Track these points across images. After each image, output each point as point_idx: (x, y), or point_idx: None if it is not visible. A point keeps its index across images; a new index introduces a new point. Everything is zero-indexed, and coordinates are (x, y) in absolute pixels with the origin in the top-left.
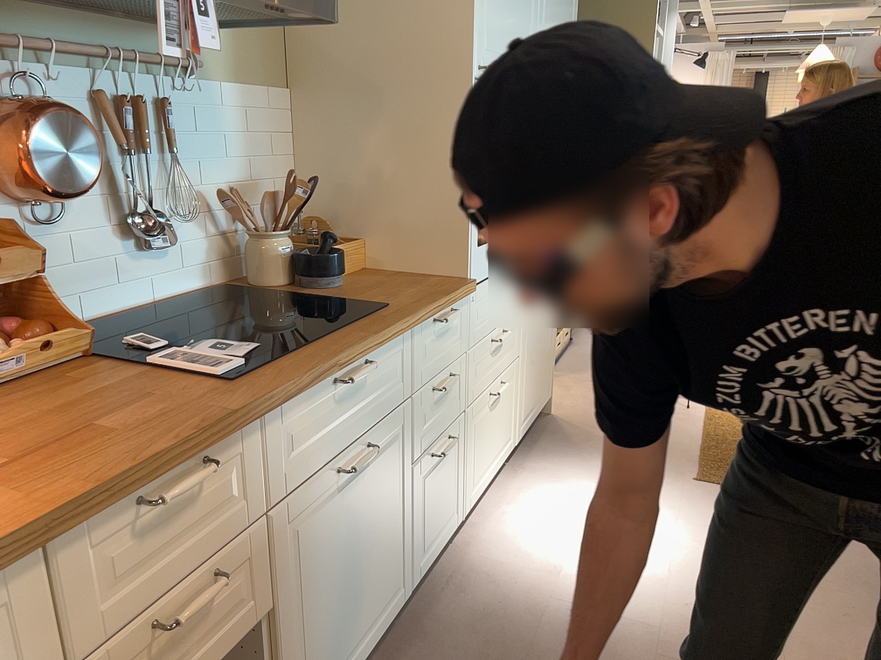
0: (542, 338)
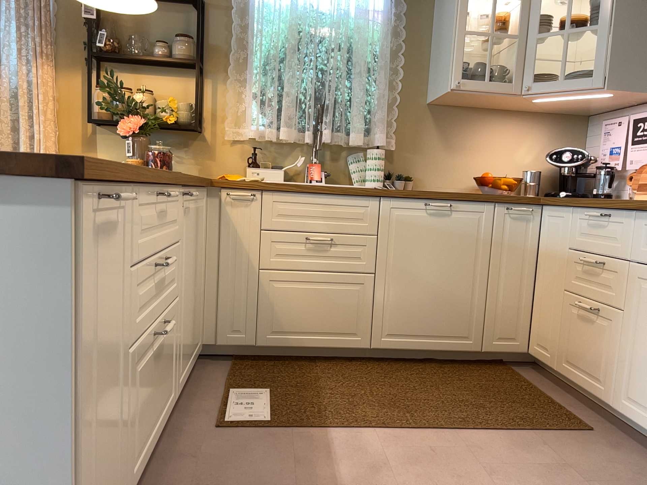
0: None
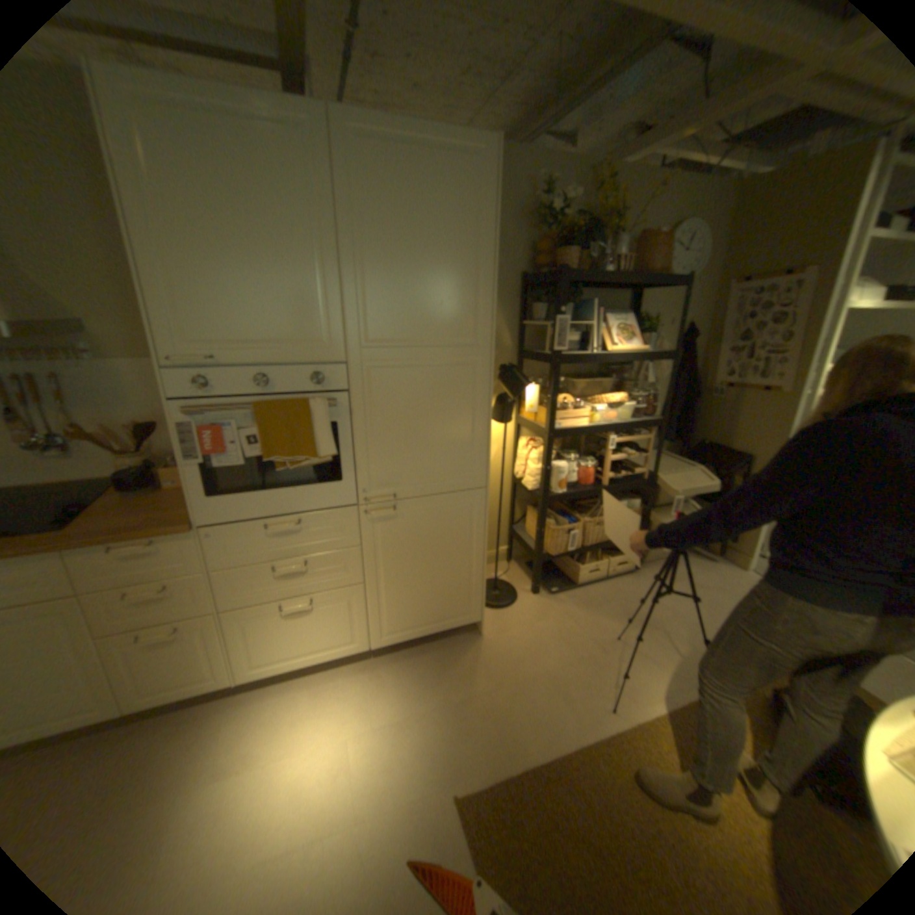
0: (433, 573)
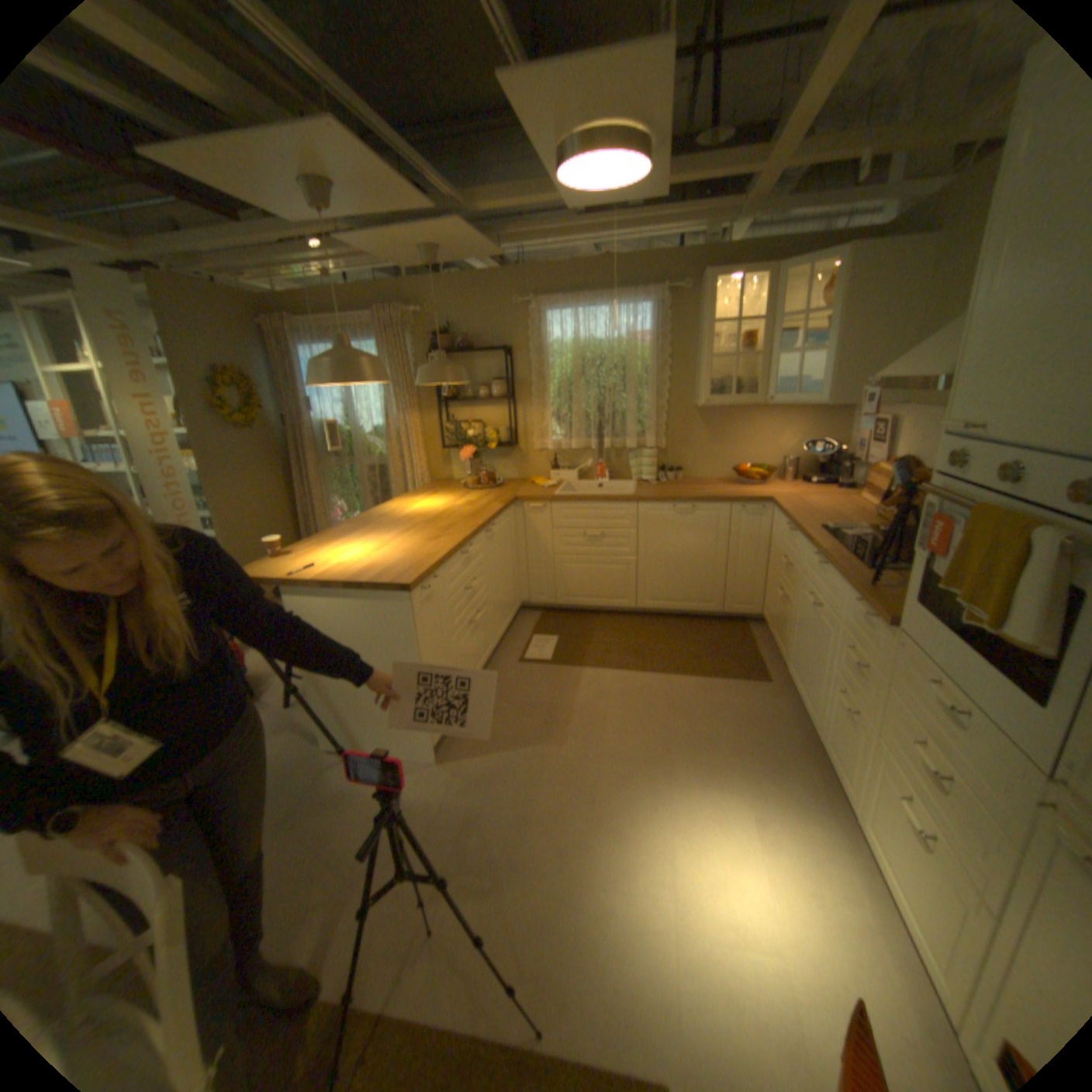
0: None
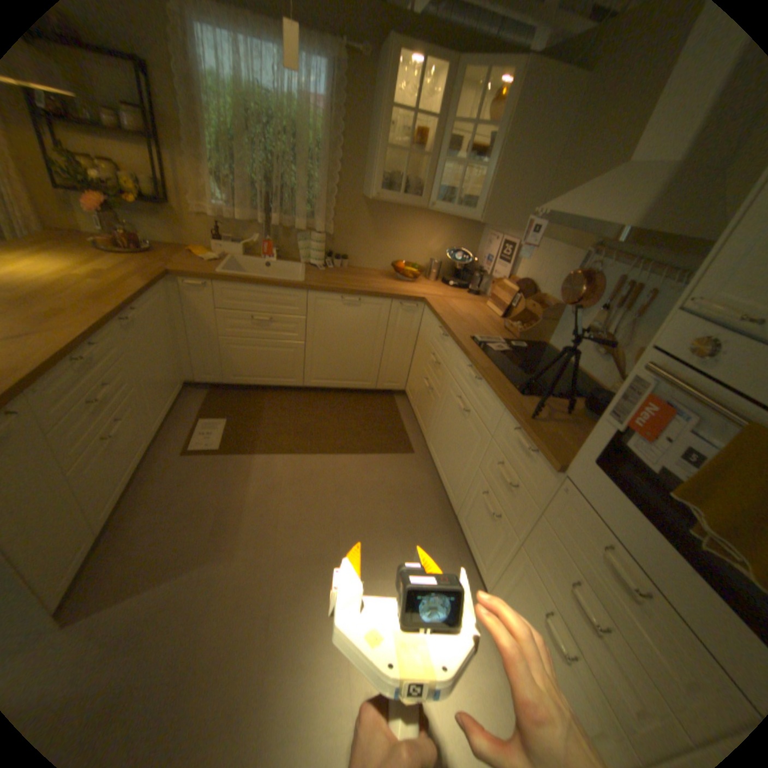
0: None
